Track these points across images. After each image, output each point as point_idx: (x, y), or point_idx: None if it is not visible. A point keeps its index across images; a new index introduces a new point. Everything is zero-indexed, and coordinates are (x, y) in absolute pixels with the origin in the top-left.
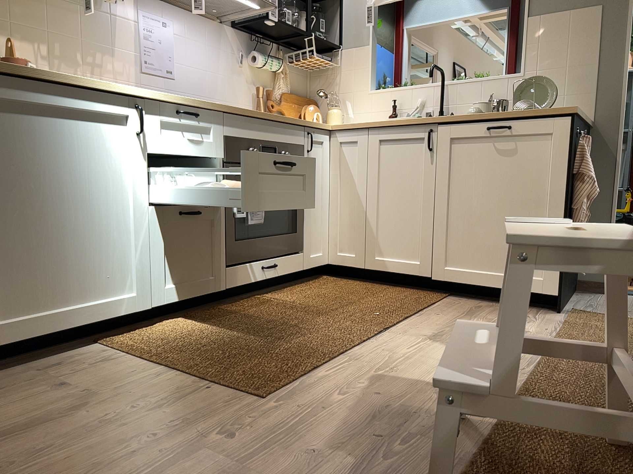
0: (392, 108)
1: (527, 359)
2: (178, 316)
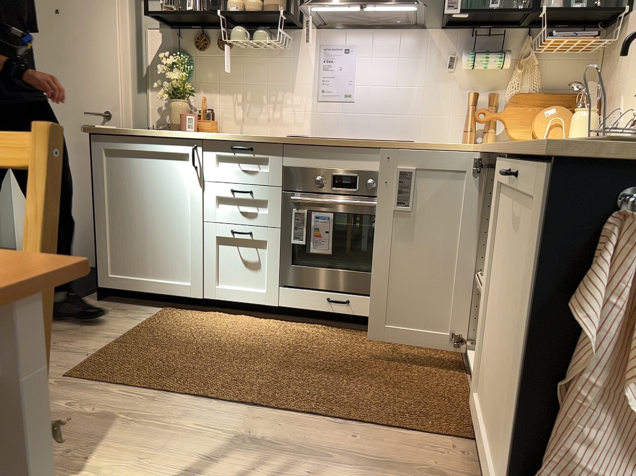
0: None
1: None
2: (241, 313)
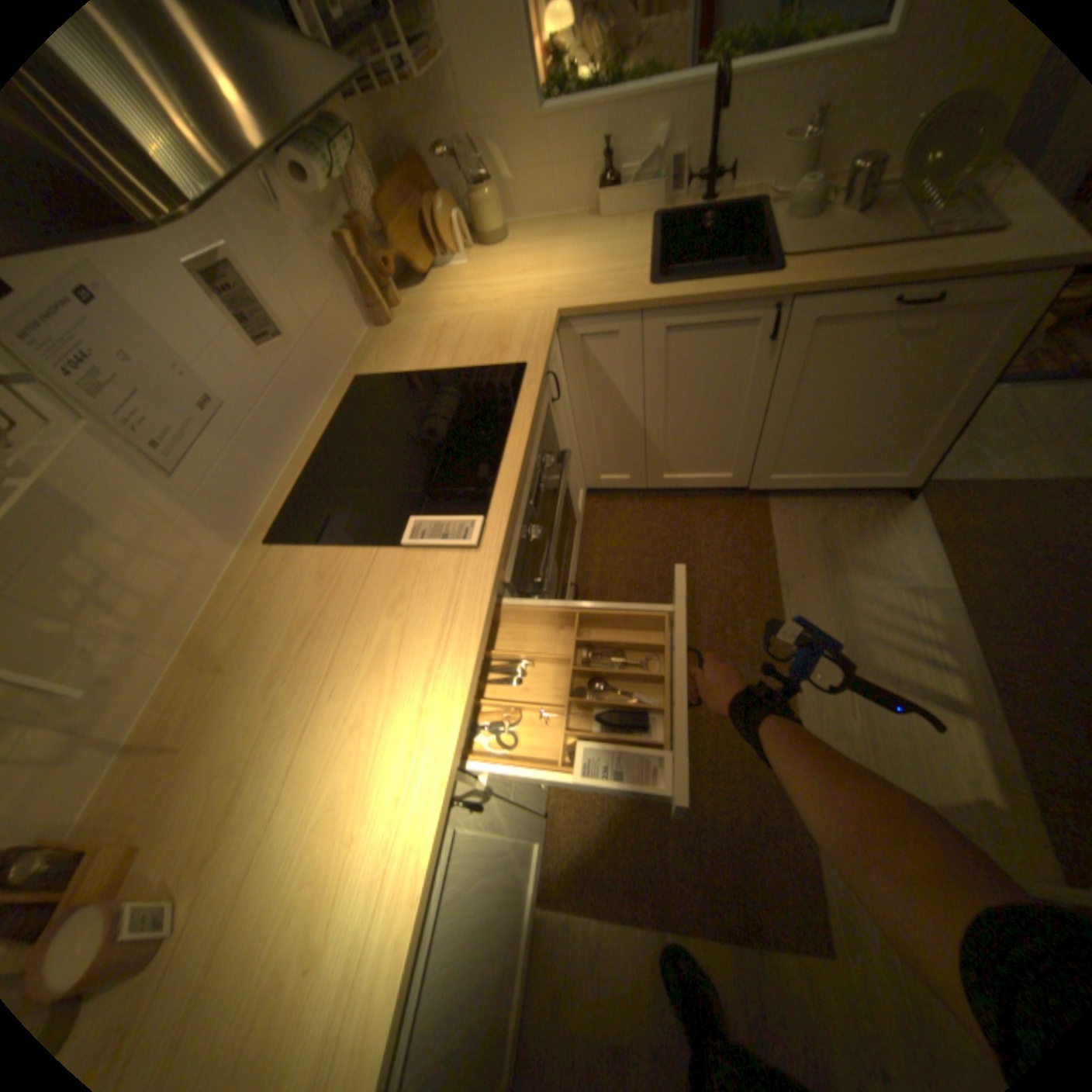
0: (595, 149)
1: (978, 677)
2: None
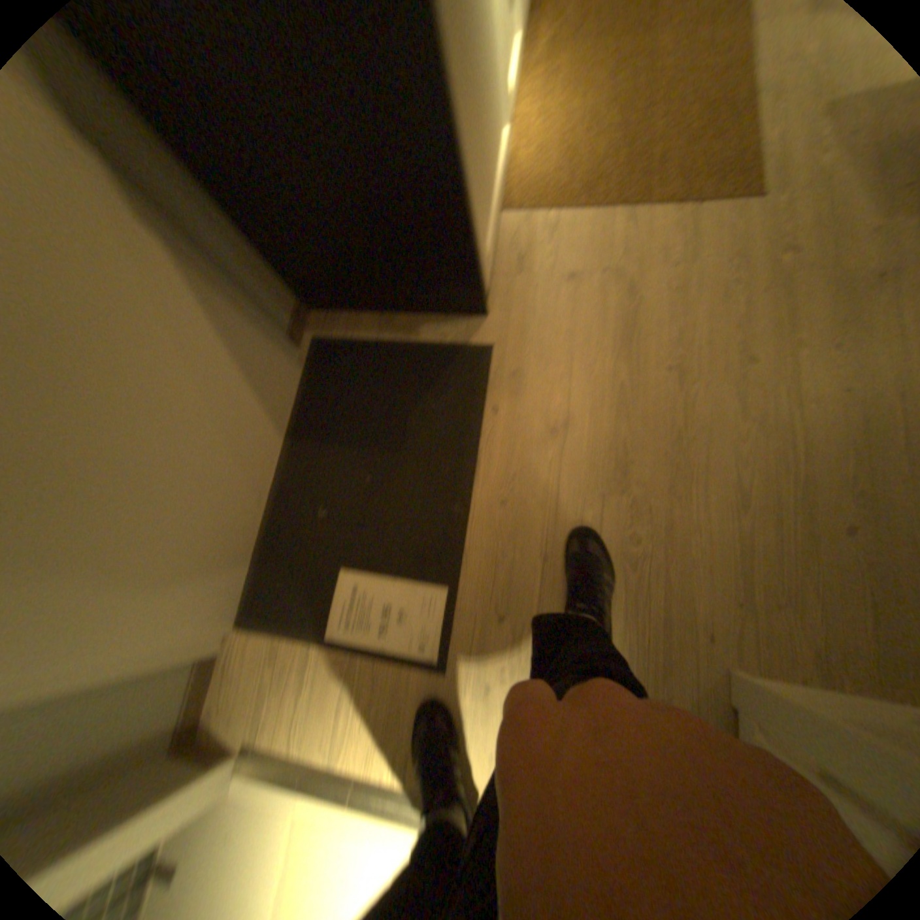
0: None
1: None
2: None
